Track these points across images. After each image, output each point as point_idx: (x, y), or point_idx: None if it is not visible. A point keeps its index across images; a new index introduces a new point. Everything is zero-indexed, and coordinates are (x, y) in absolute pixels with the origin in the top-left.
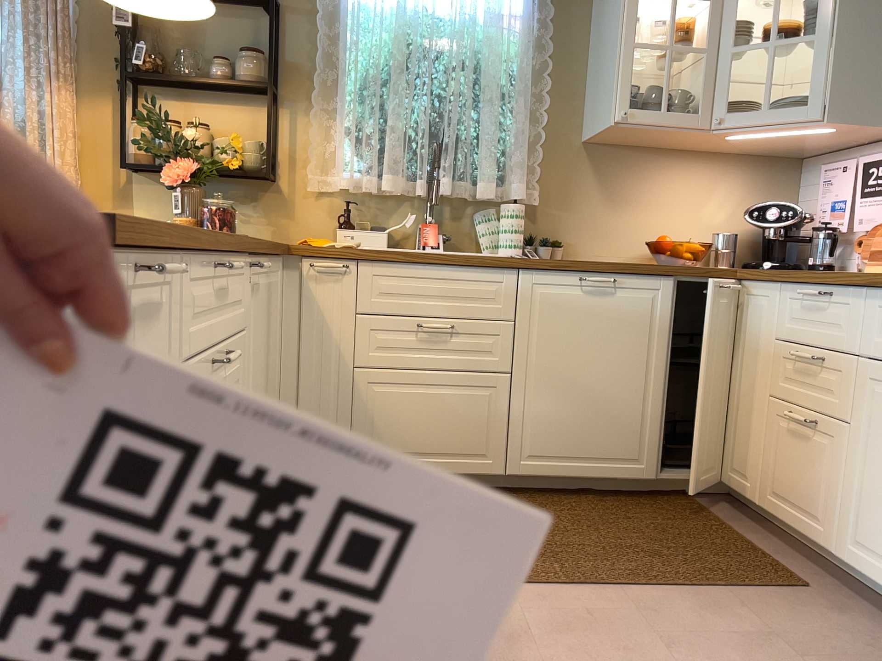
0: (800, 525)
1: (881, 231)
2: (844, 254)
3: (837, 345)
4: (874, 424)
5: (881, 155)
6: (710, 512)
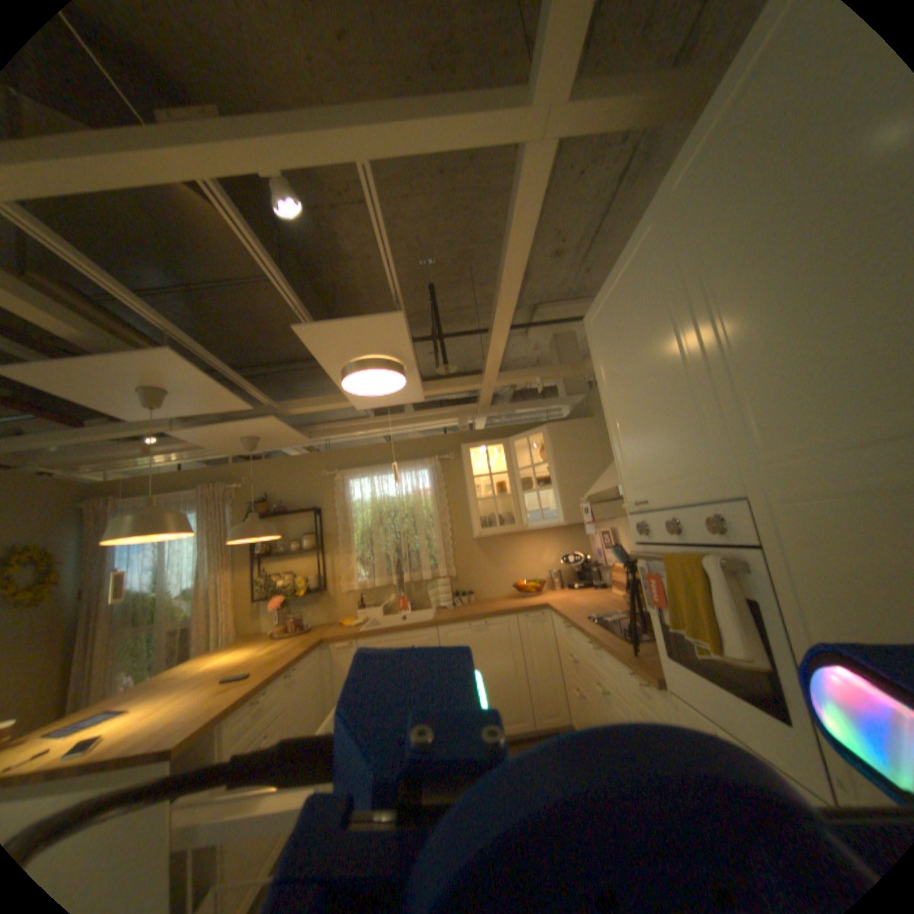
0: None
1: (613, 568)
2: (610, 575)
3: (577, 654)
4: (595, 702)
5: (604, 529)
6: None
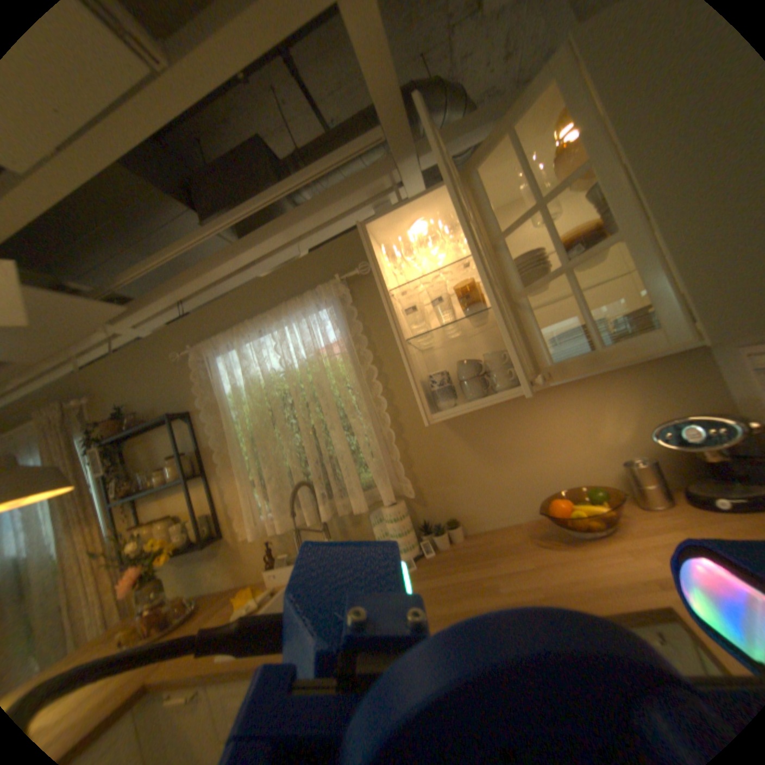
0: None
1: None
2: None
3: None
4: None
5: None
6: None
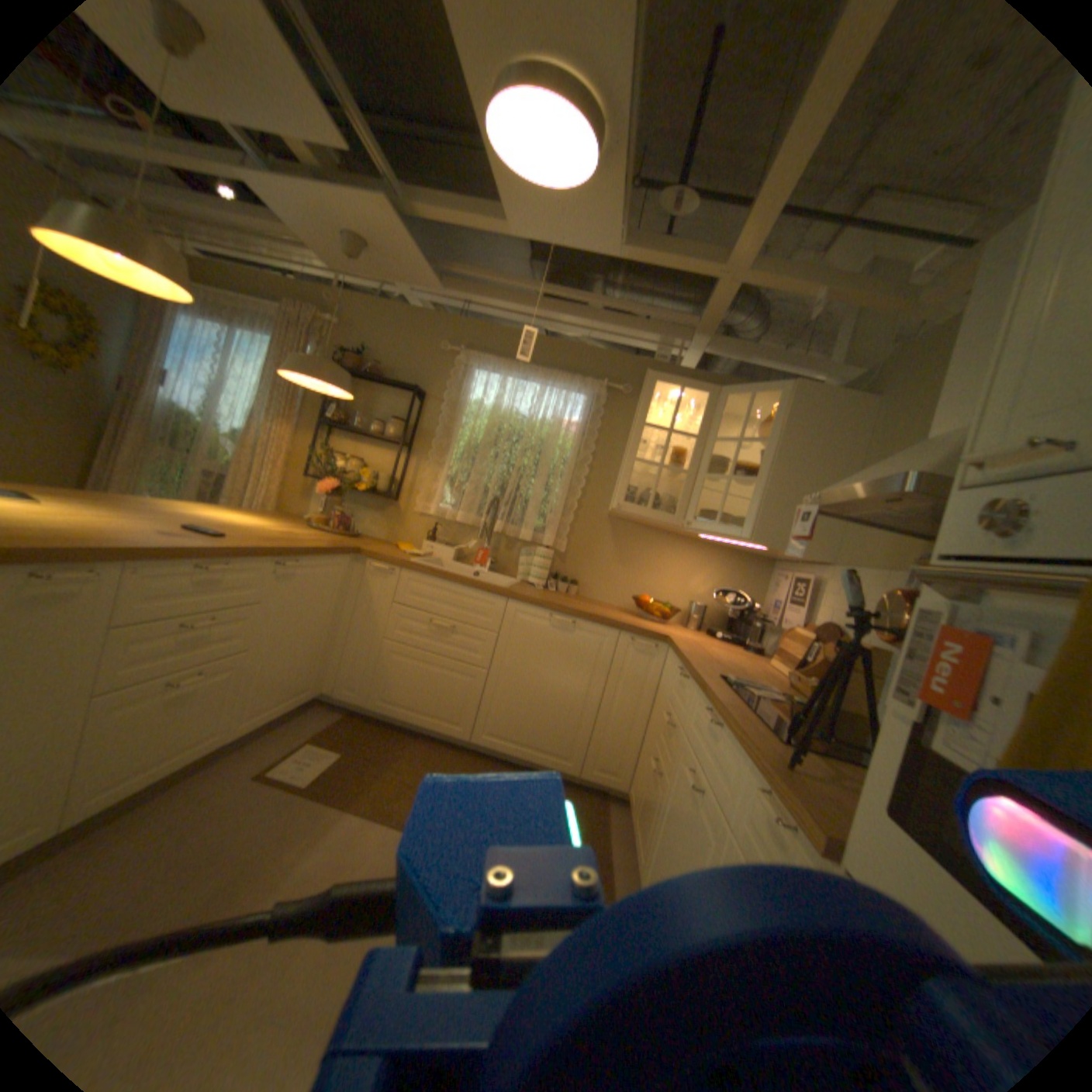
0: (638, 852)
1: (790, 635)
2: (777, 643)
3: (680, 719)
4: (675, 791)
5: (804, 576)
6: (606, 818)
